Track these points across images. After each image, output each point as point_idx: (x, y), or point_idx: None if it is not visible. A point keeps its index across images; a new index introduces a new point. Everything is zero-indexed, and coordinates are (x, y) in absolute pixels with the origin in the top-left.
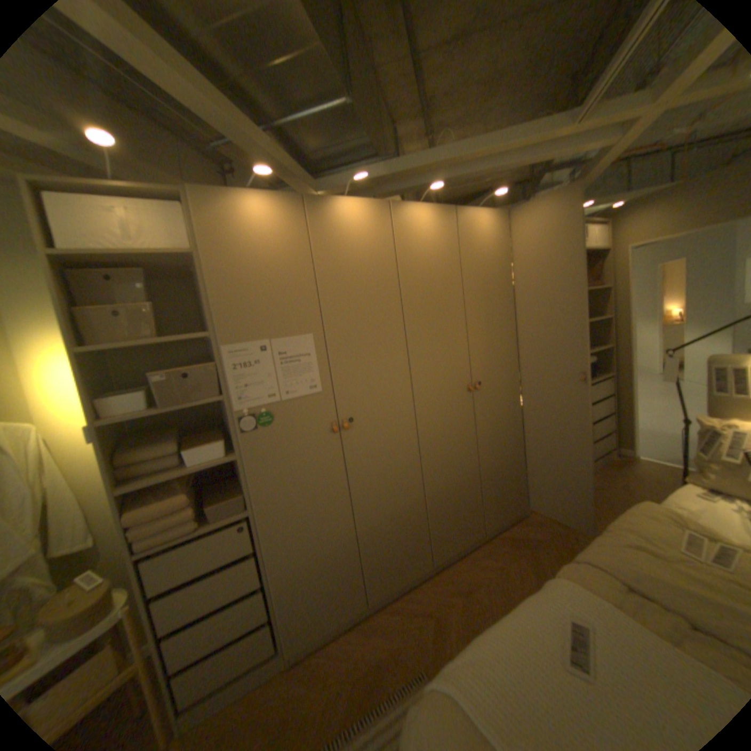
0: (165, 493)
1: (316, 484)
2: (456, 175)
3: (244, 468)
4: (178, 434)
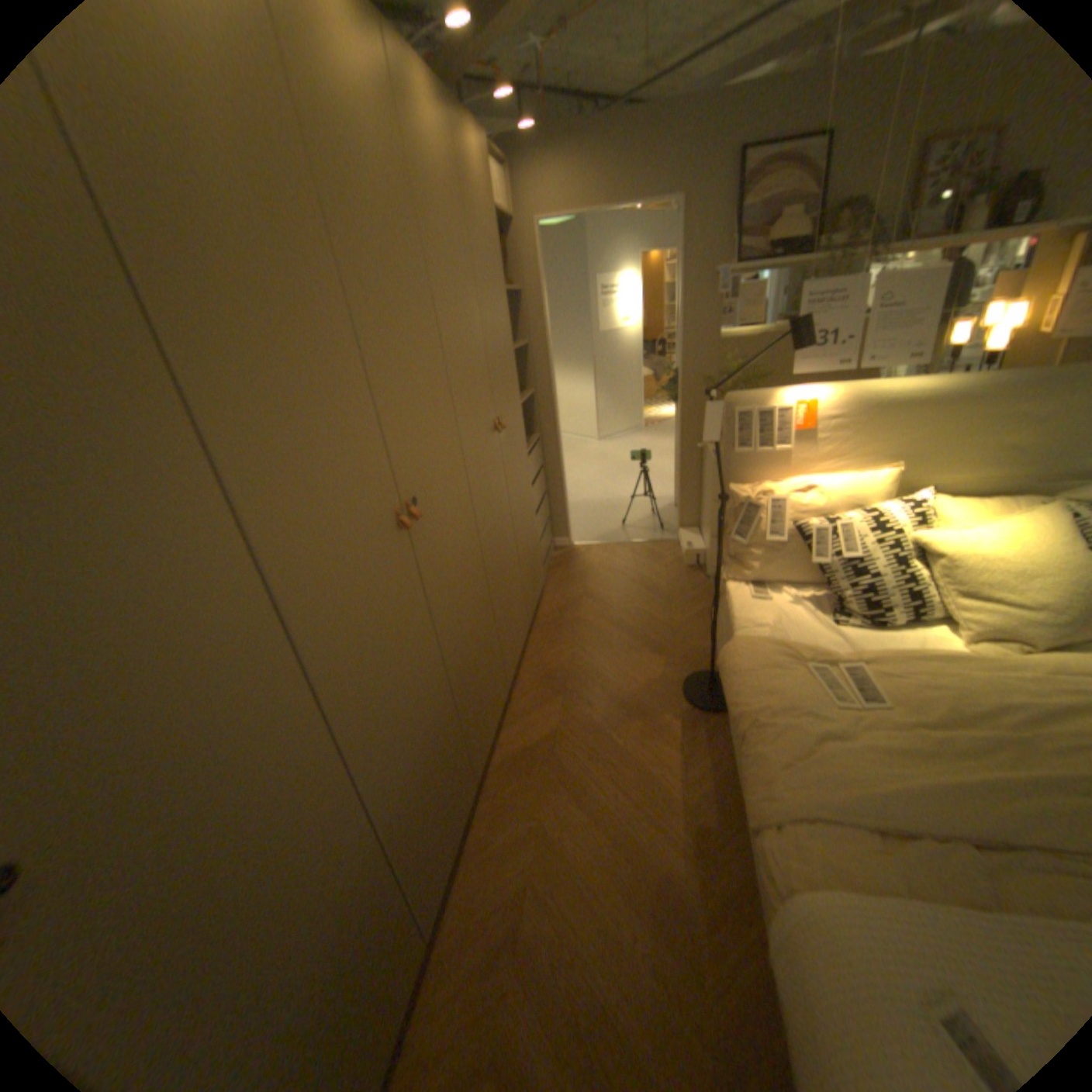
0: None
1: None
2: None
3: None
4: None
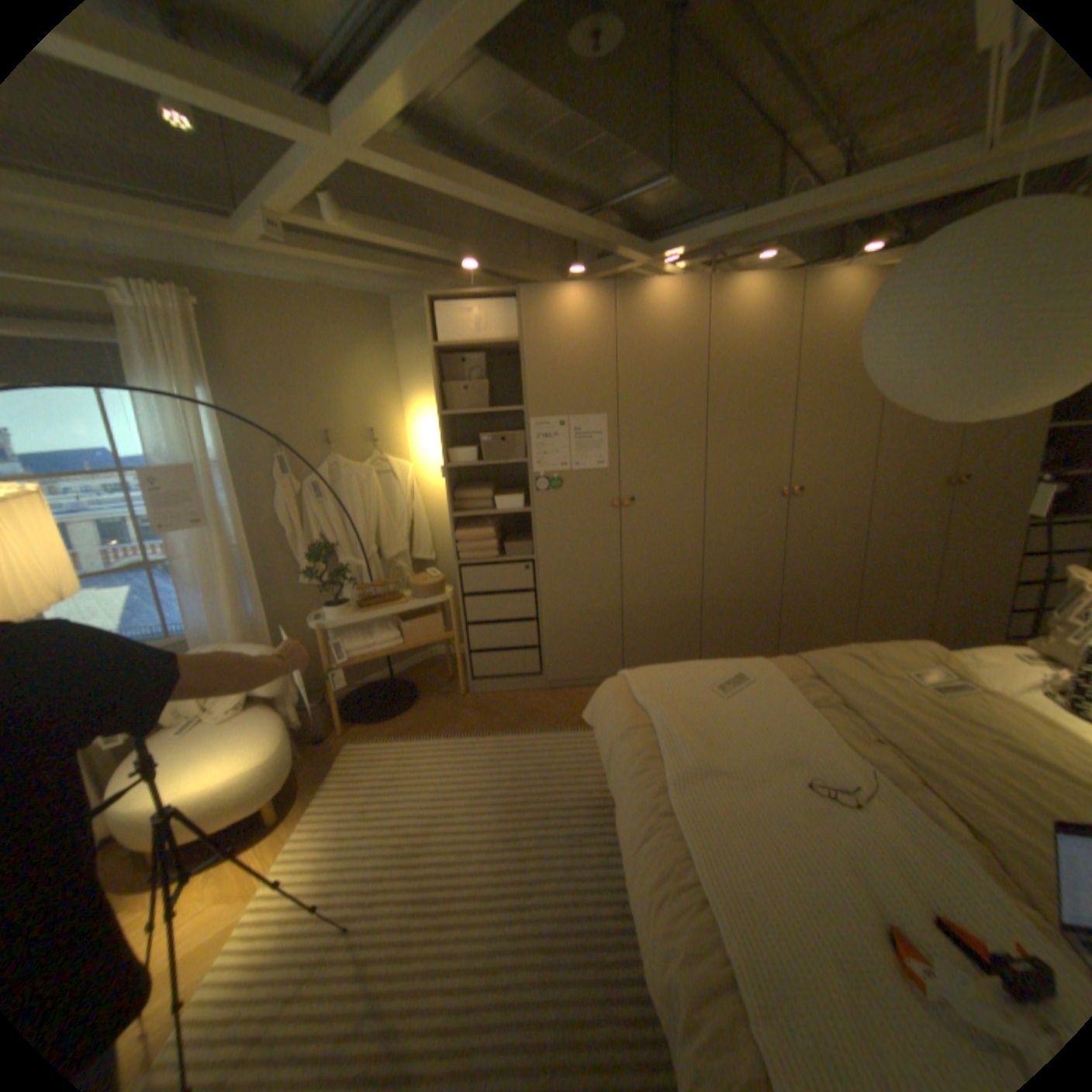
0: (480, 527)
1: (590, 550)
2: (827, 220)
3: (534, 521)
4: (493, 487)
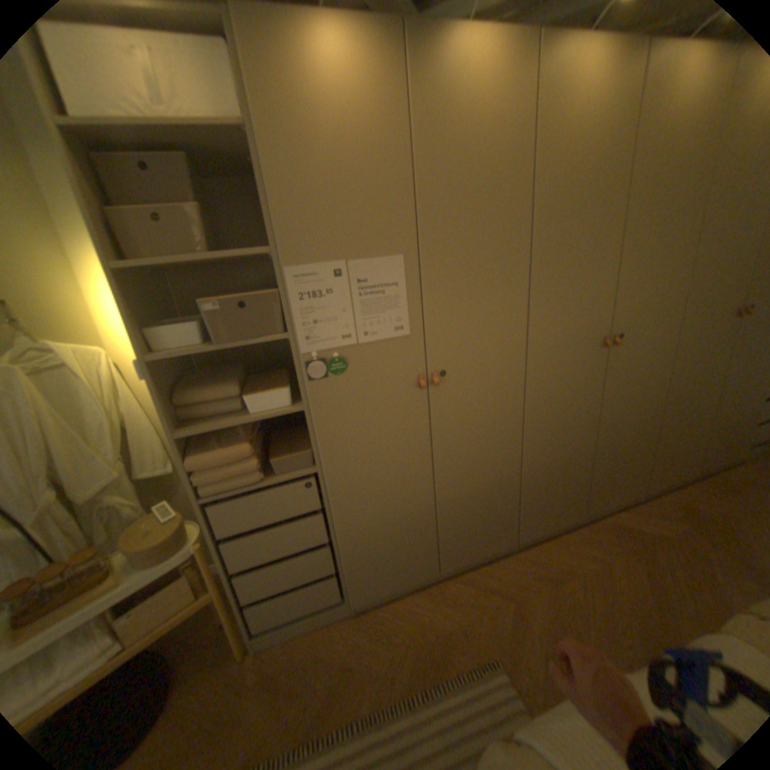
0: (228, 439)
1: (393, 446)
2: None
3: (312, 421)
4: (241, 373)
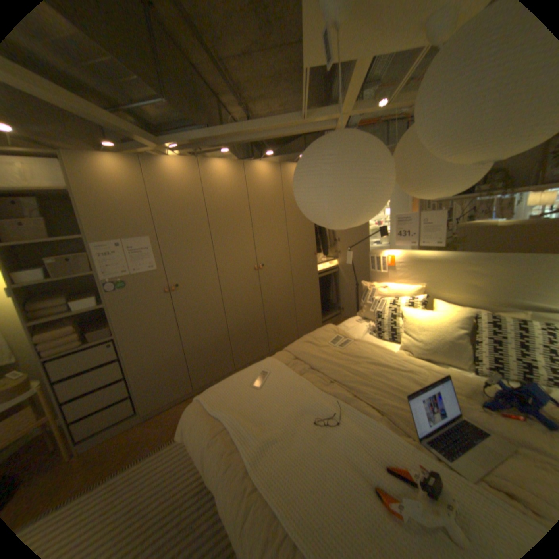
0: (59, 327)
1: (155, 322)
2: (247, 139)
3: (108, 313)
4: (66, 295)
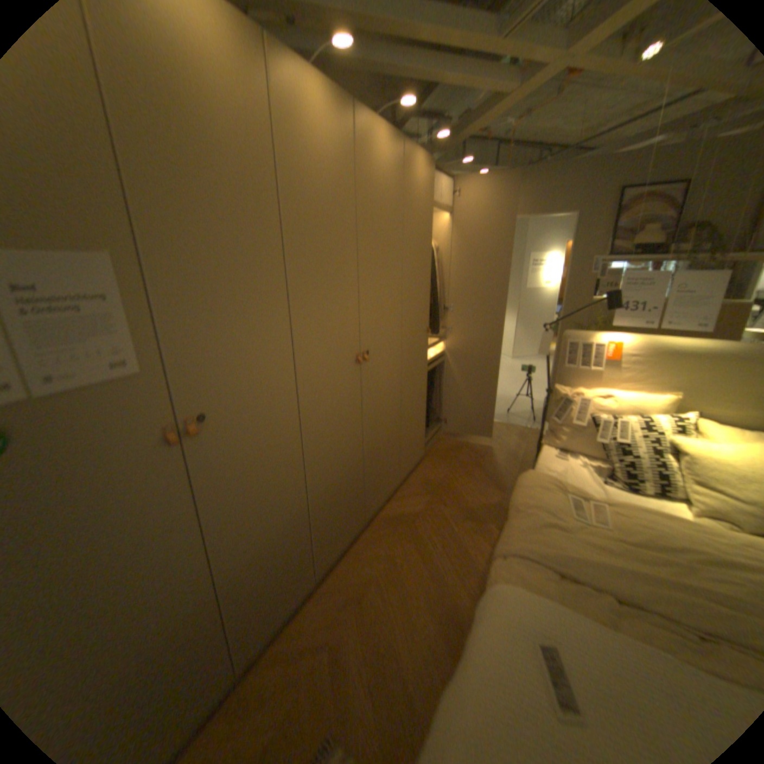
0: None
1: (137, 540)
2: (347, 55)
3: None
4: None
